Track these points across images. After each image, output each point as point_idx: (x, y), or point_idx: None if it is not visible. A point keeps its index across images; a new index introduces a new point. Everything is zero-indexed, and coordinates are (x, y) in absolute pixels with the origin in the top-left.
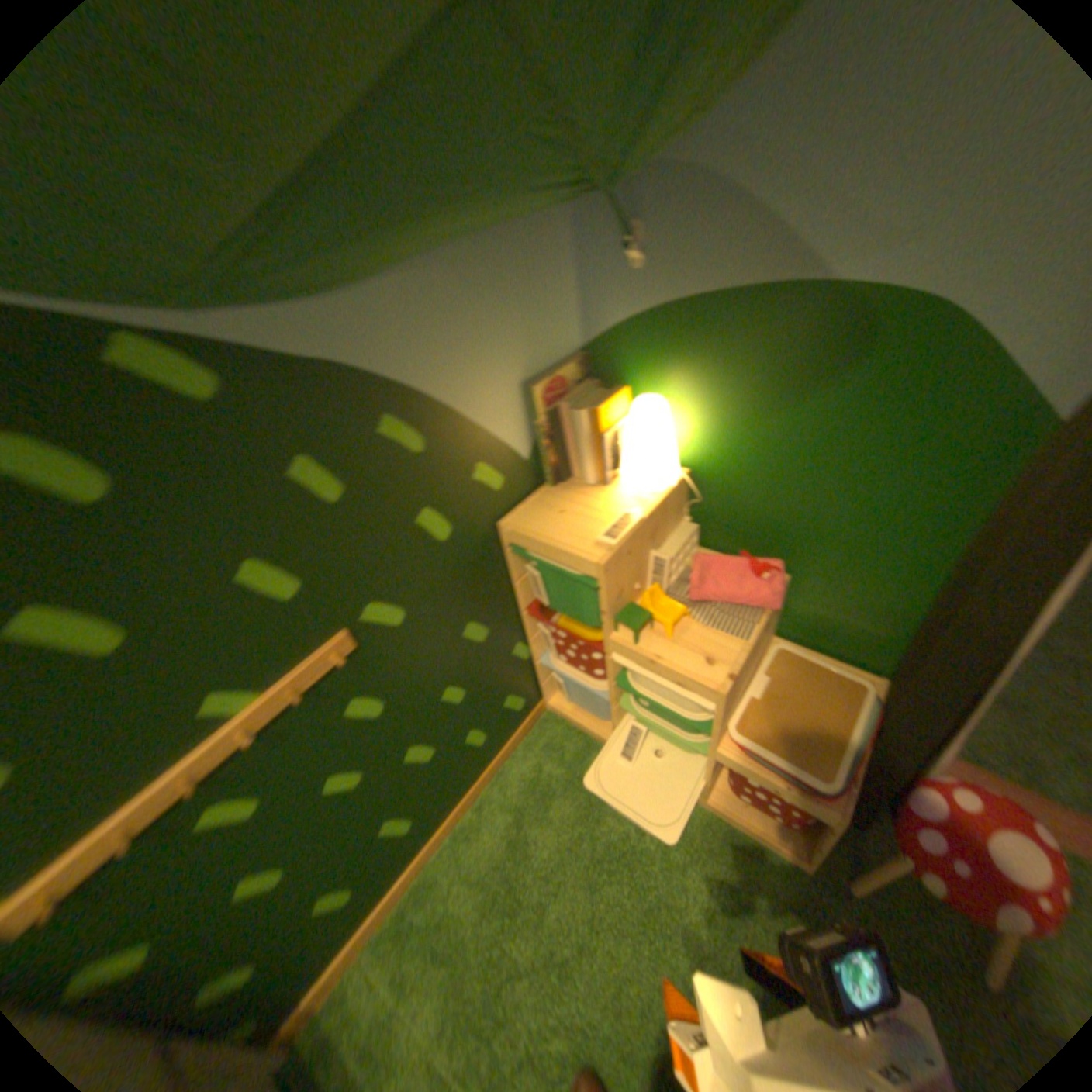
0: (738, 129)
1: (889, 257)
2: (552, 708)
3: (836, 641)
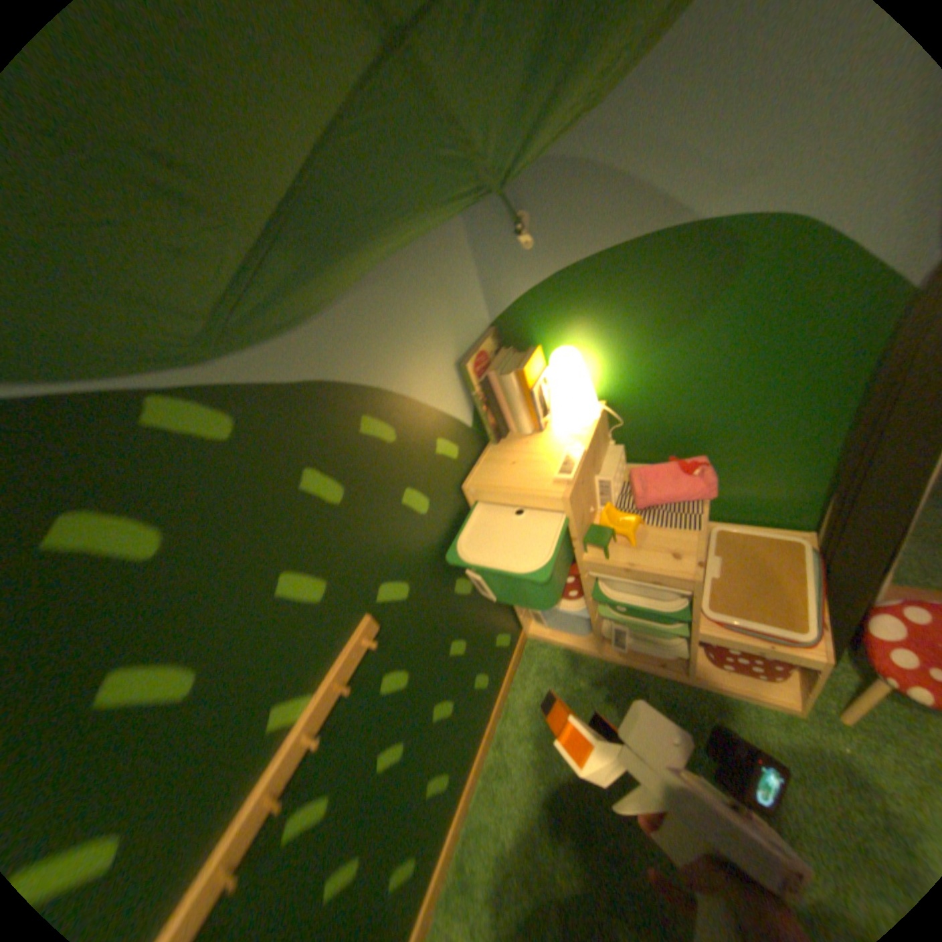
0: (594, 119)
1: (742, 191)
2: (531, 635)
3: (762, 511)
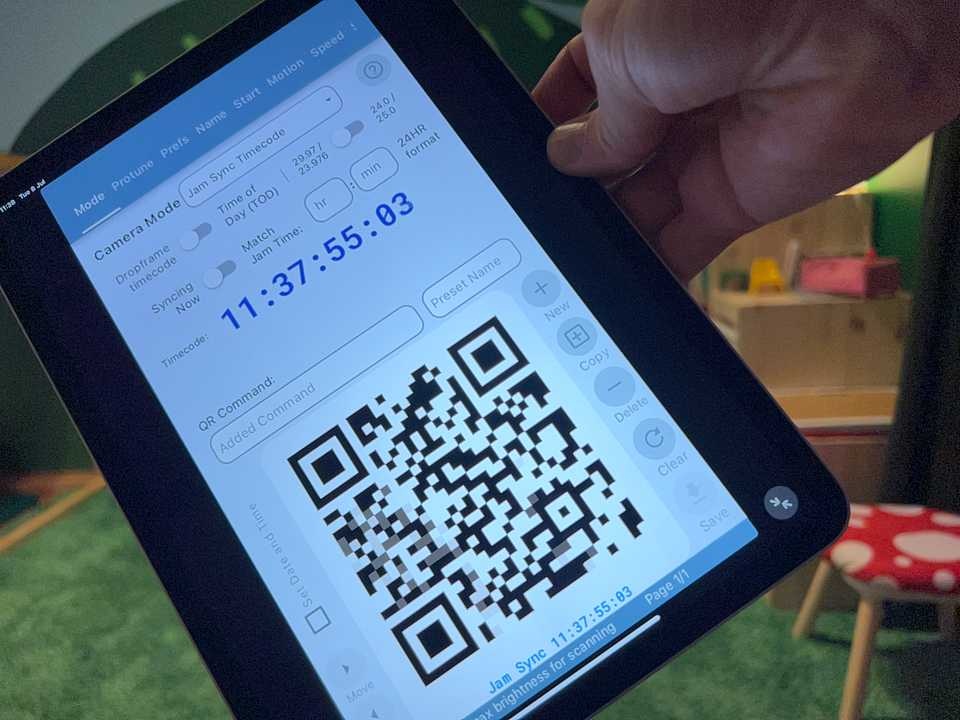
0: None
1: None
2: None
3: None
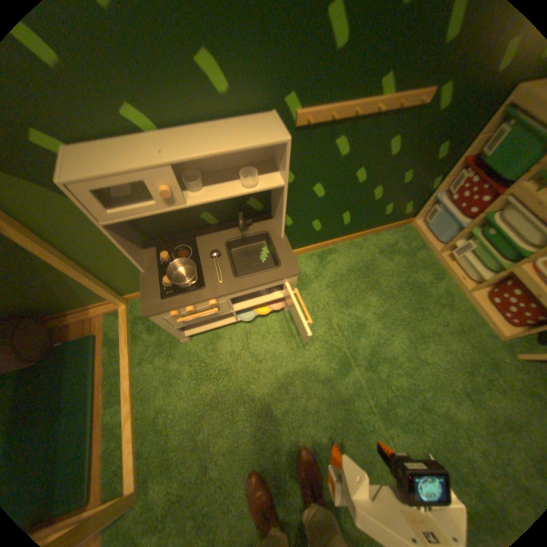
0: None
1: None
2: (414, 225)
3: None
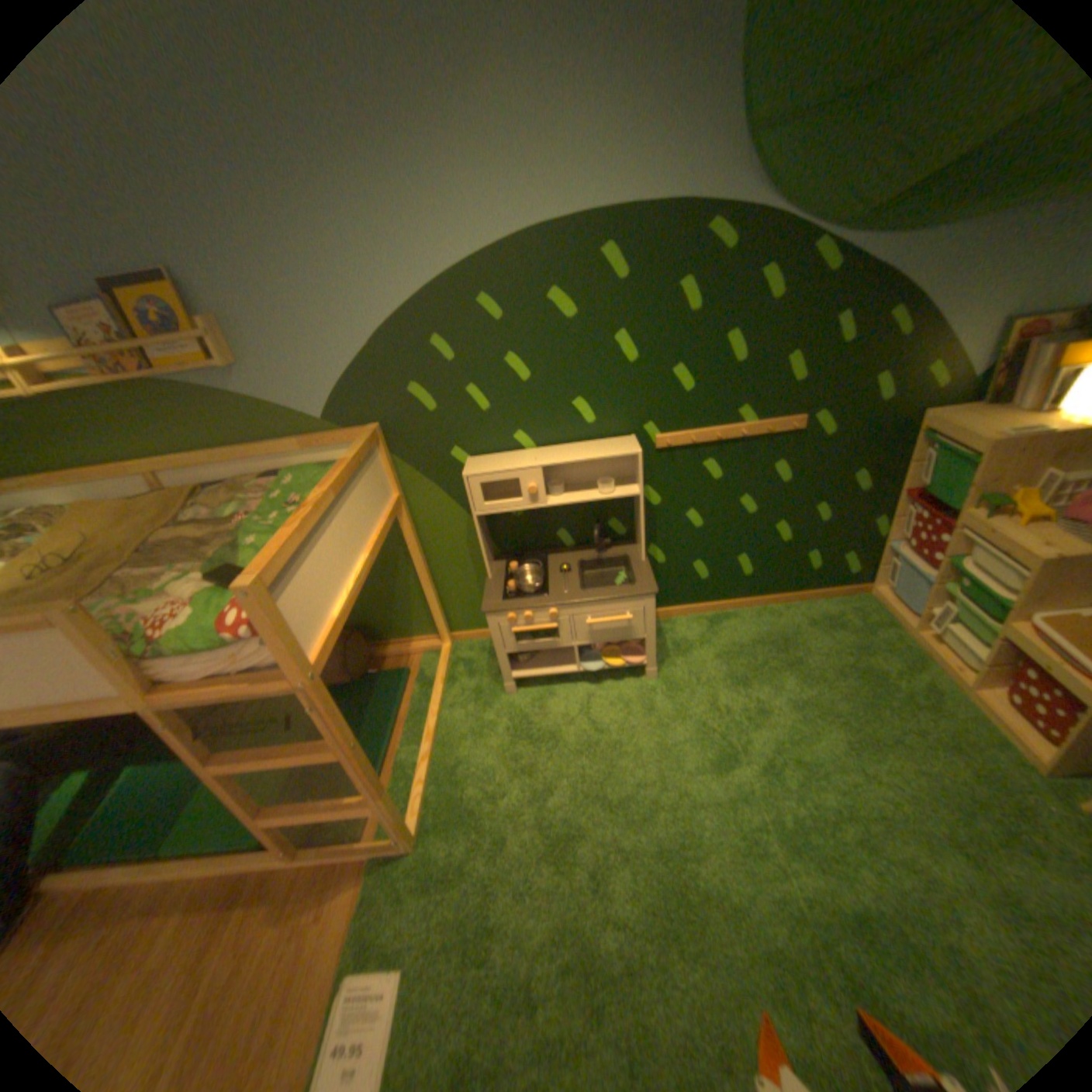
0: None
1: None
2: (875, 595)
3: None
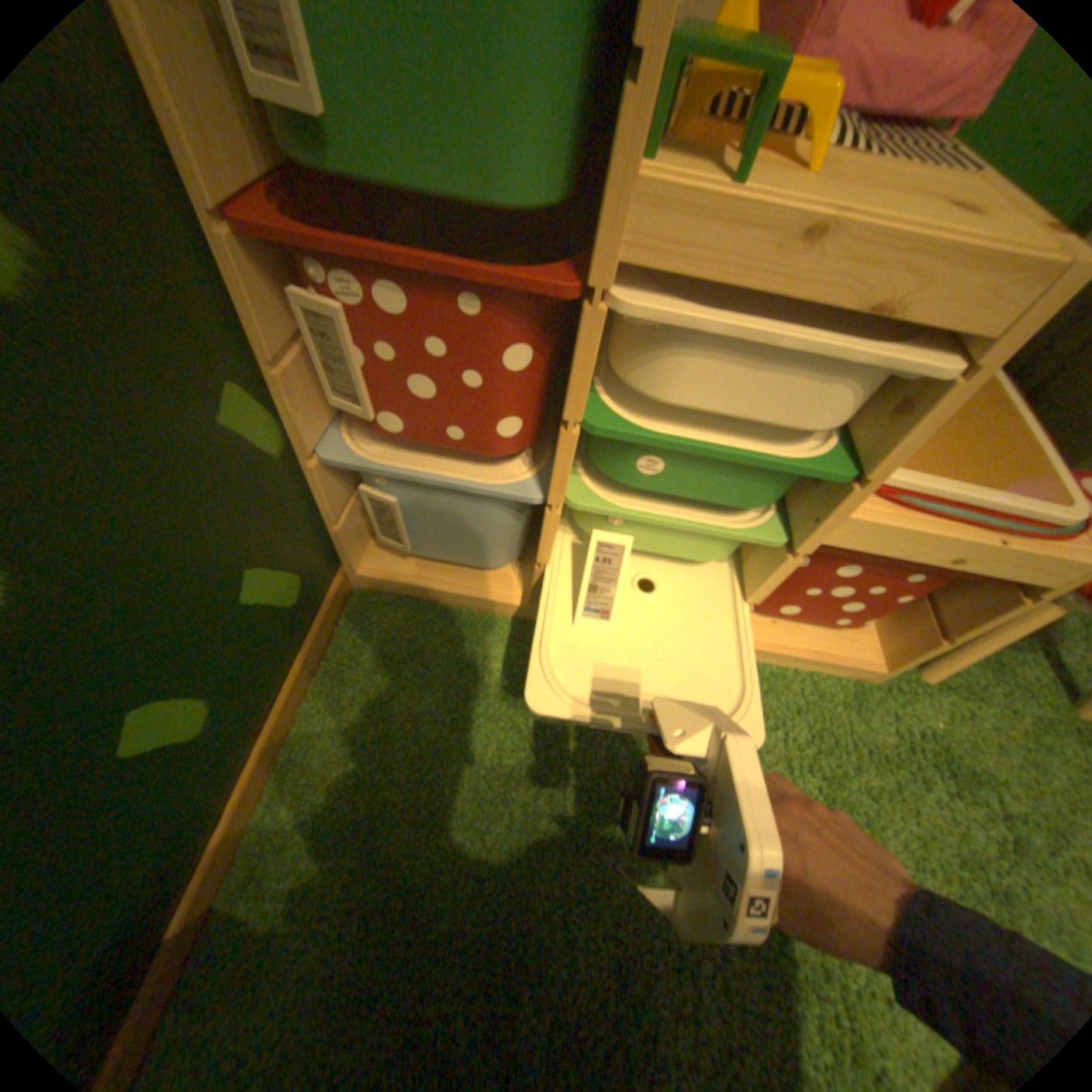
0: None
1: None
2: (366, 581)
3: None
